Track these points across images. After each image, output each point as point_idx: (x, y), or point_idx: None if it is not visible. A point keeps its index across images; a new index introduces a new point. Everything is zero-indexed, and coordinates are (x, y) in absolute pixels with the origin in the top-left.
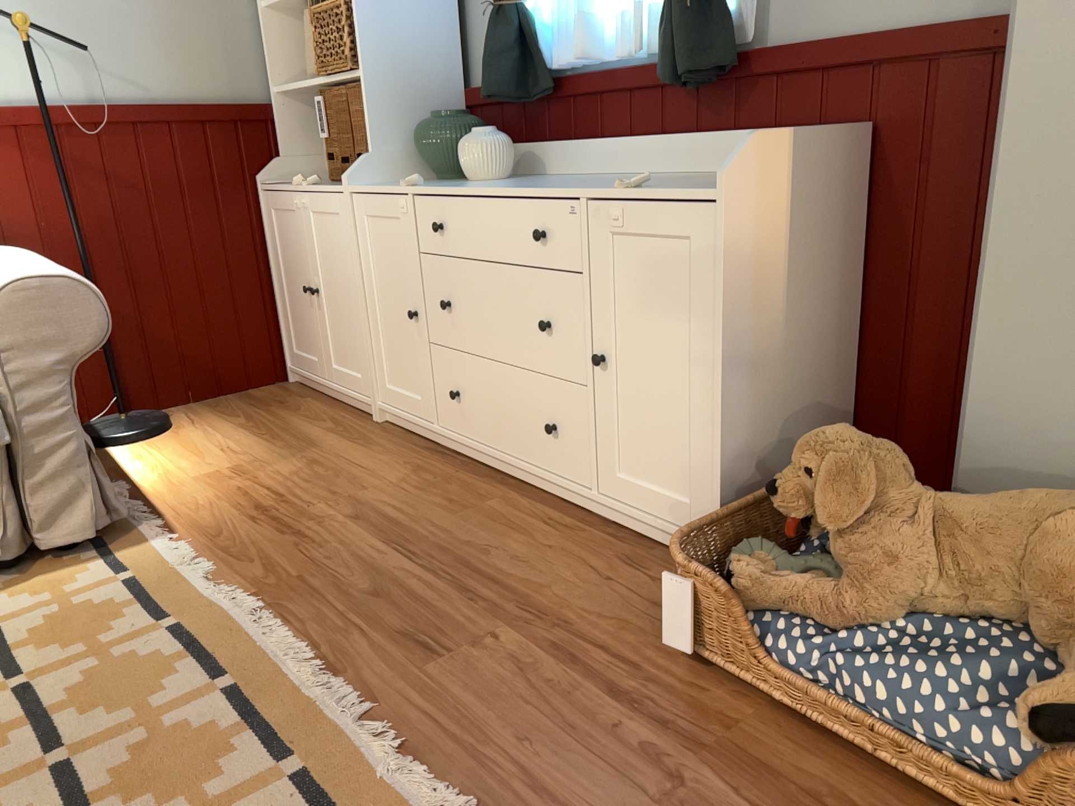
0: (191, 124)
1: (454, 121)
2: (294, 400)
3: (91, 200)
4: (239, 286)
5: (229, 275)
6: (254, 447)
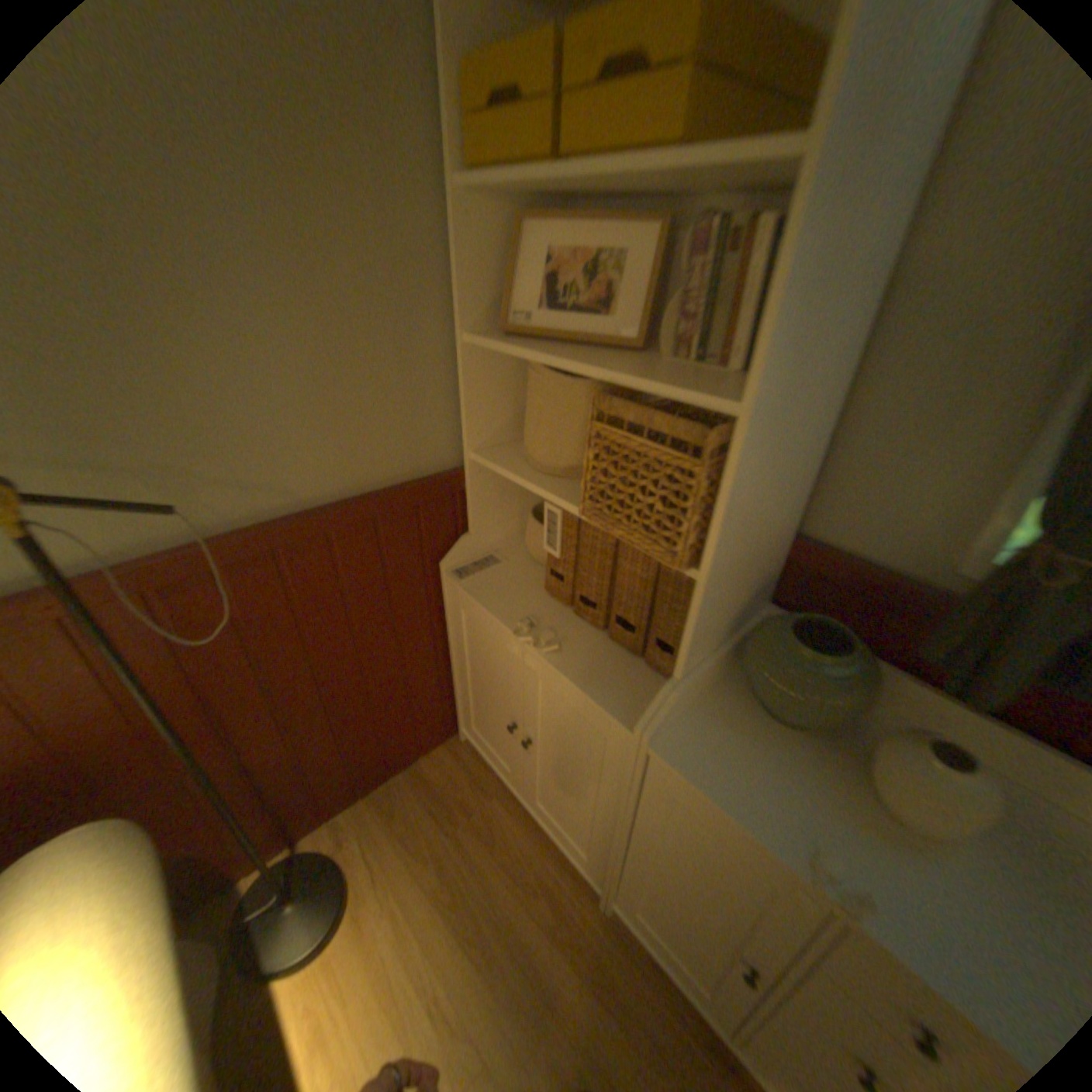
0: (358, 522)
1: (863, 682)
2: (481, 808)
3: (212, 663)
4: (414, 676)
5: (403, 670)
6: (472, 1006)
